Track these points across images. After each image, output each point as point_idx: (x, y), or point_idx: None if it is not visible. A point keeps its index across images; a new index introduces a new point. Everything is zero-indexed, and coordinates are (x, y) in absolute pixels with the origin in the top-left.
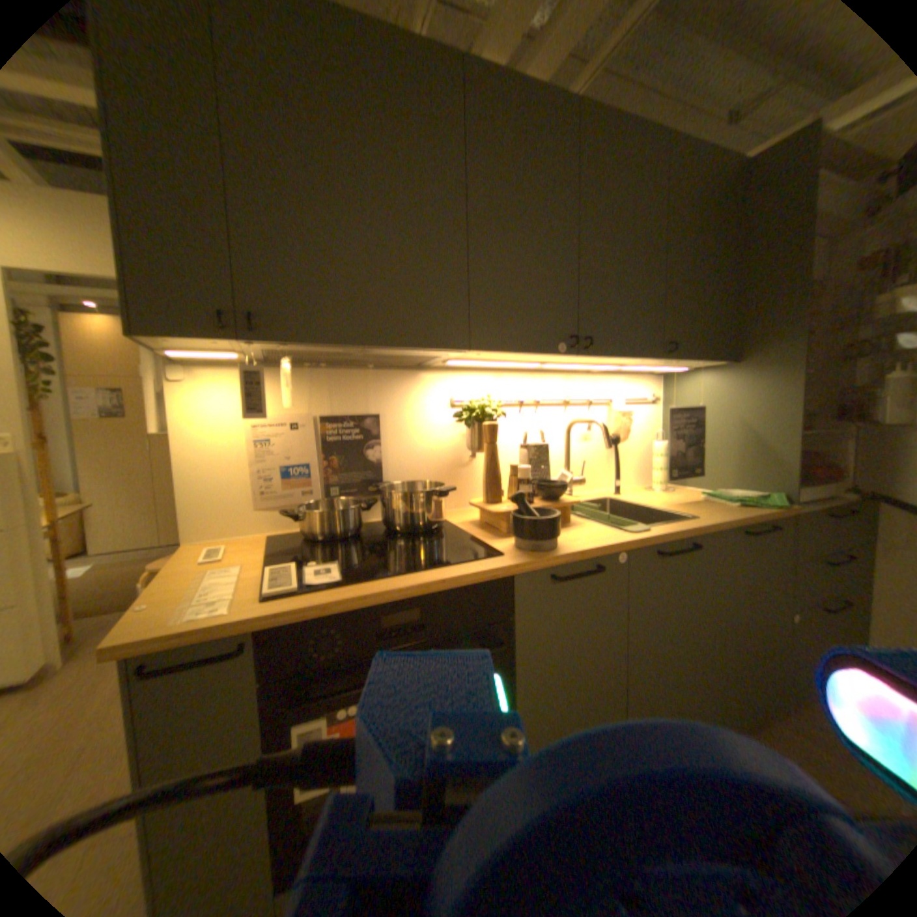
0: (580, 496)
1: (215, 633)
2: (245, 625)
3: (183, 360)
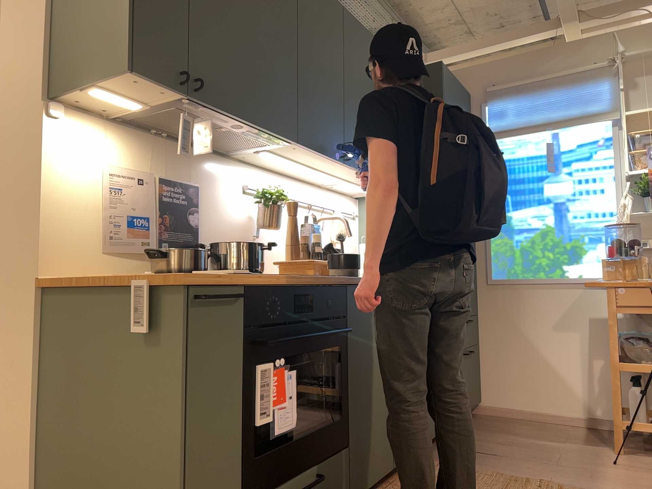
0: None
1: (231, 281)
2: (245, 279)
3: (62, 103)
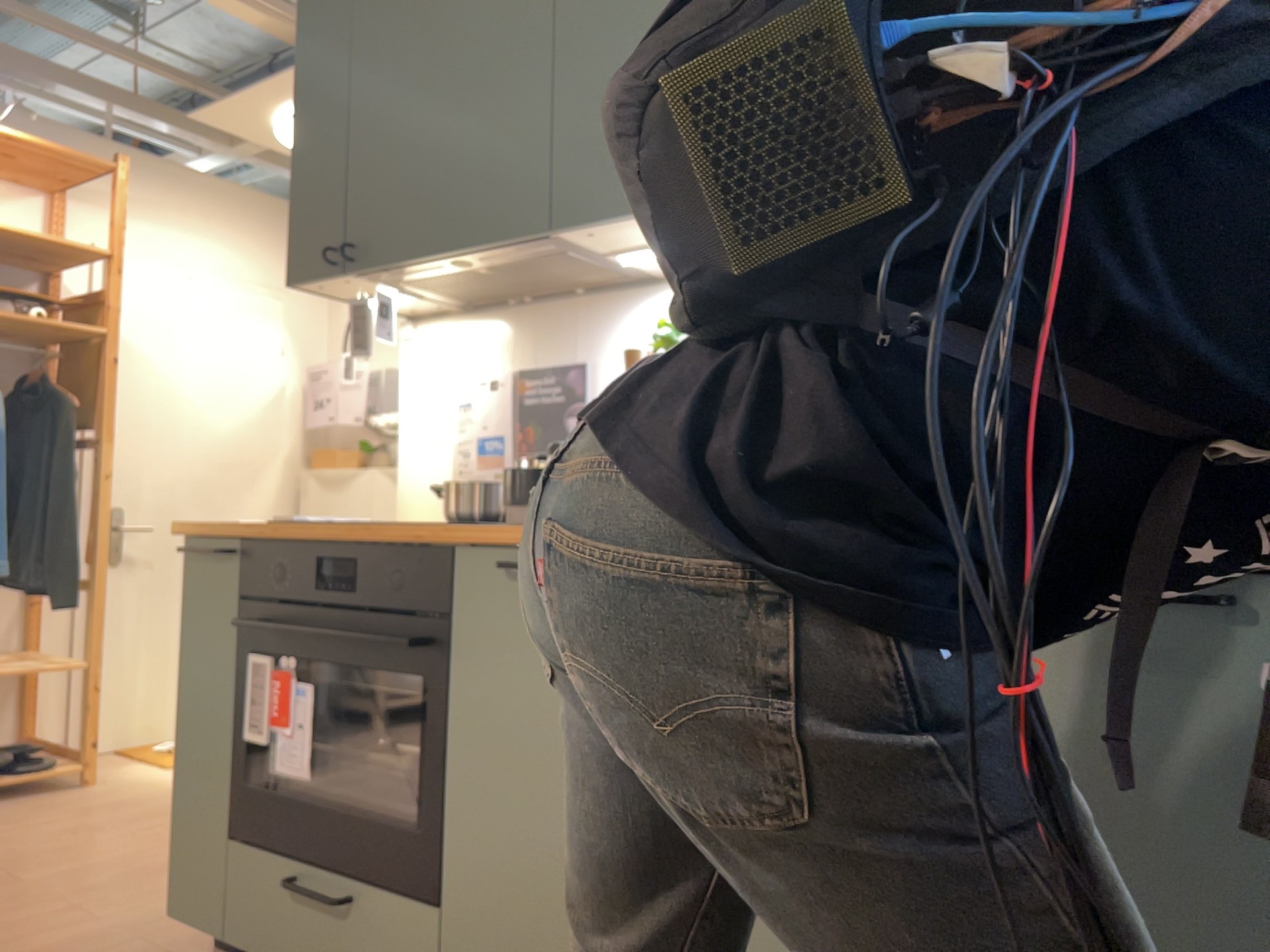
0: None
1: (220, 531)
2: (232, 529)
3: (419, 317)
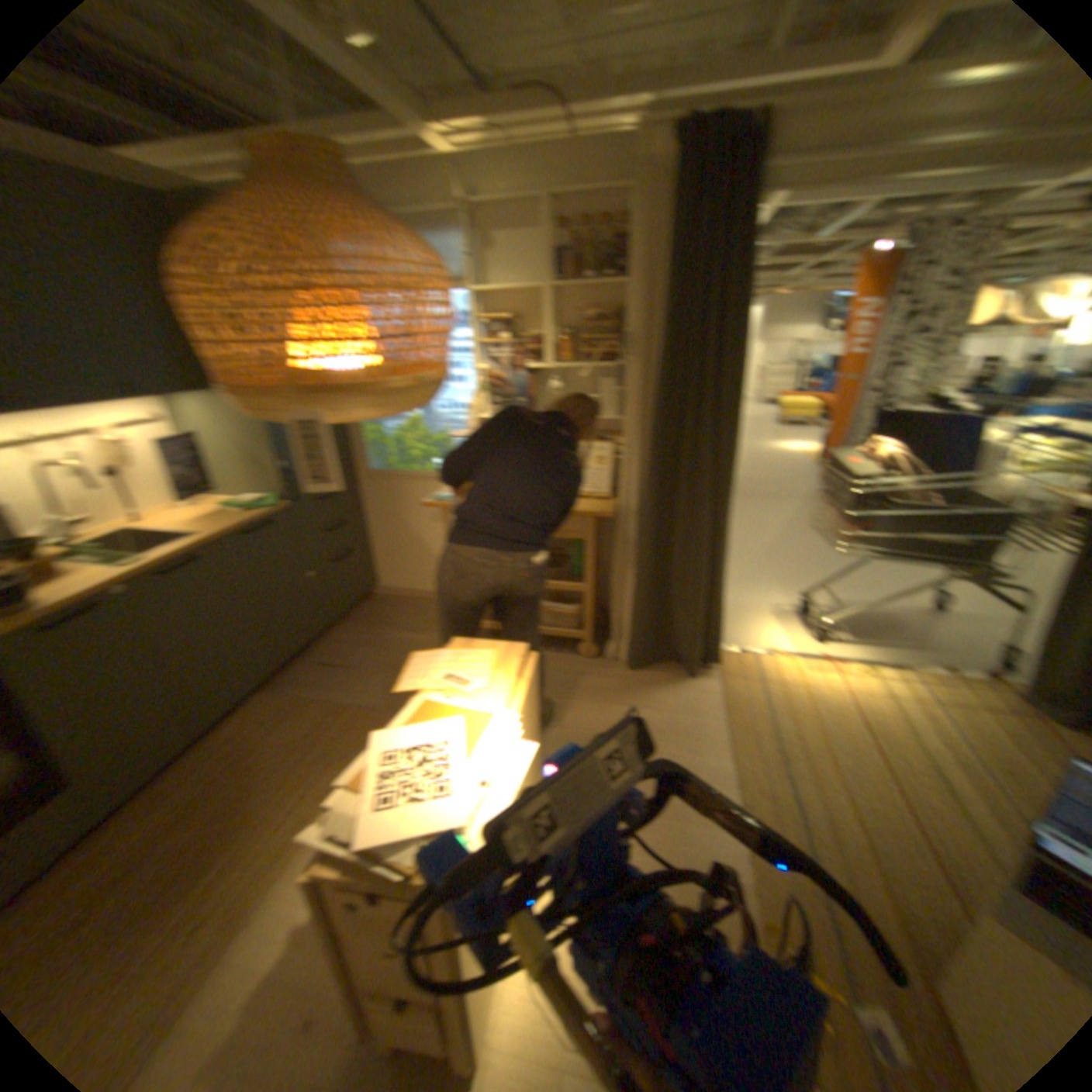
0: (97, 536)
1: None
2: None
3: None
